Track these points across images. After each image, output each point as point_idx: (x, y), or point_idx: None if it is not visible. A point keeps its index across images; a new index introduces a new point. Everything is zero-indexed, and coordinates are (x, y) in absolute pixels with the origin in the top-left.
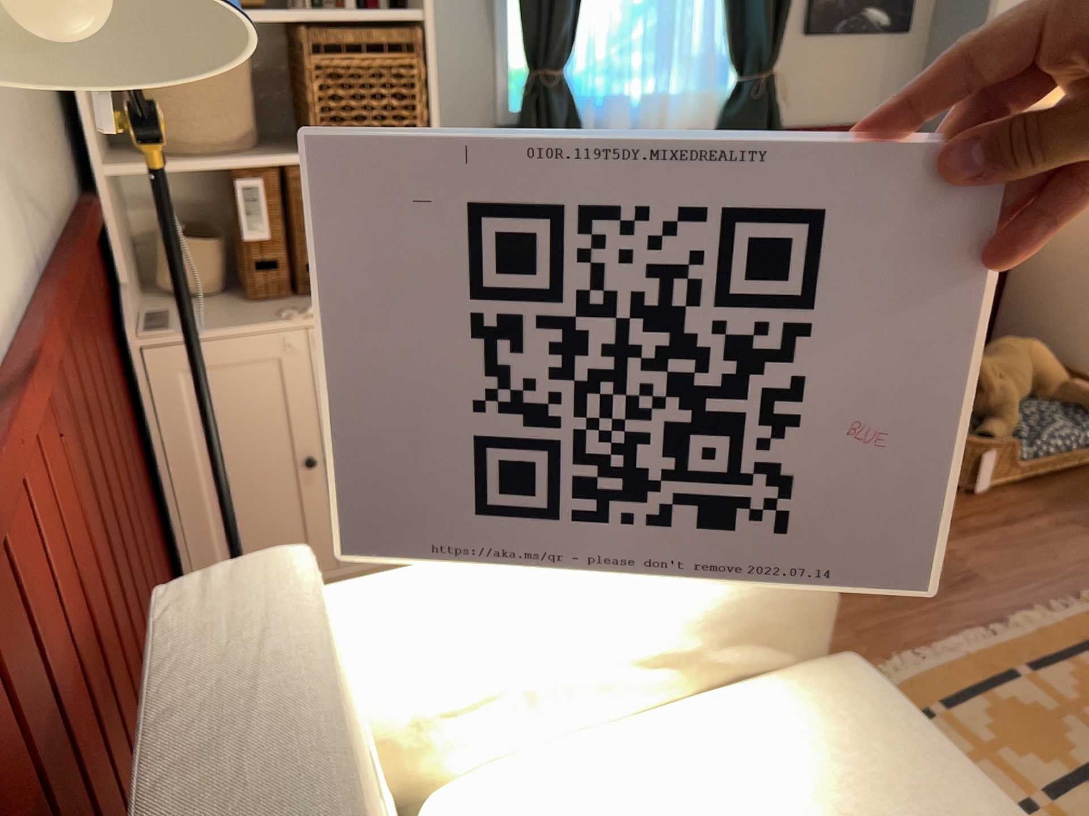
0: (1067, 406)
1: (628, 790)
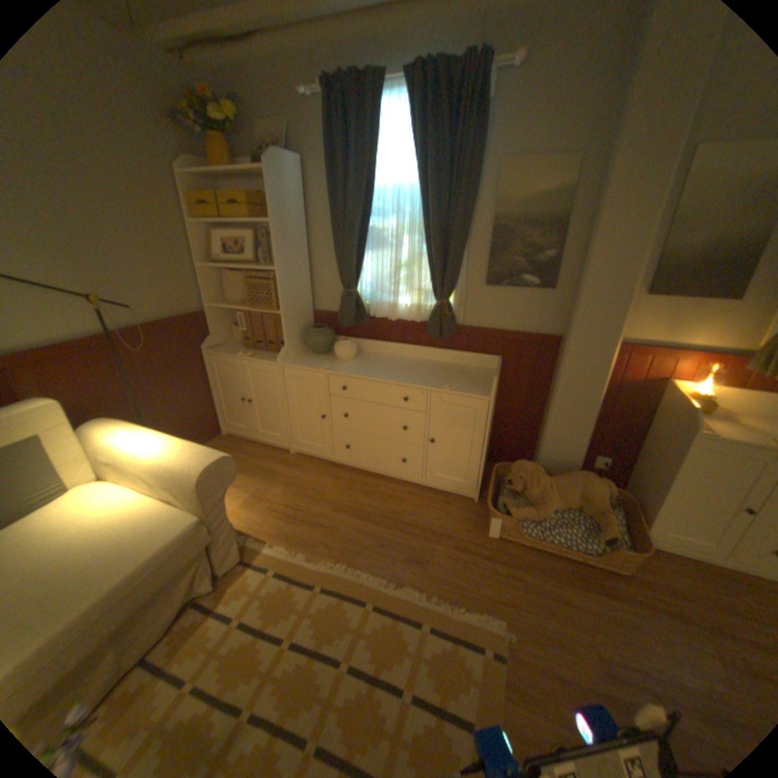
0: (598, 526)
1: (108, 505)
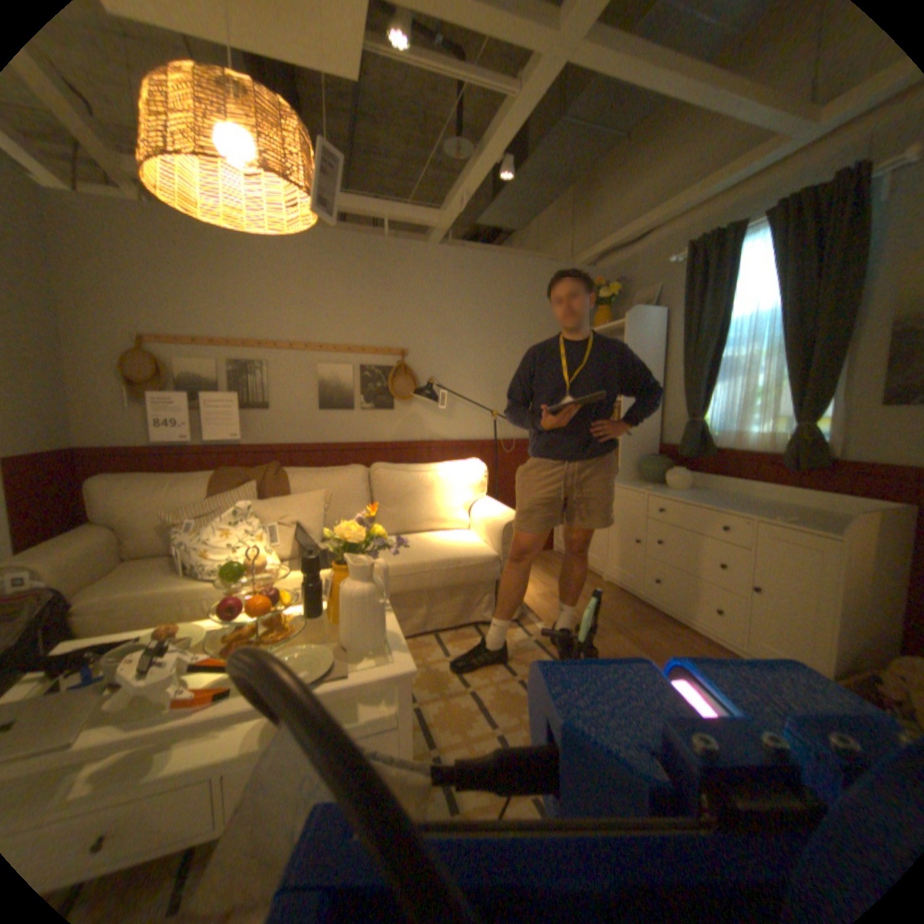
0: None
1: (456, 534)
